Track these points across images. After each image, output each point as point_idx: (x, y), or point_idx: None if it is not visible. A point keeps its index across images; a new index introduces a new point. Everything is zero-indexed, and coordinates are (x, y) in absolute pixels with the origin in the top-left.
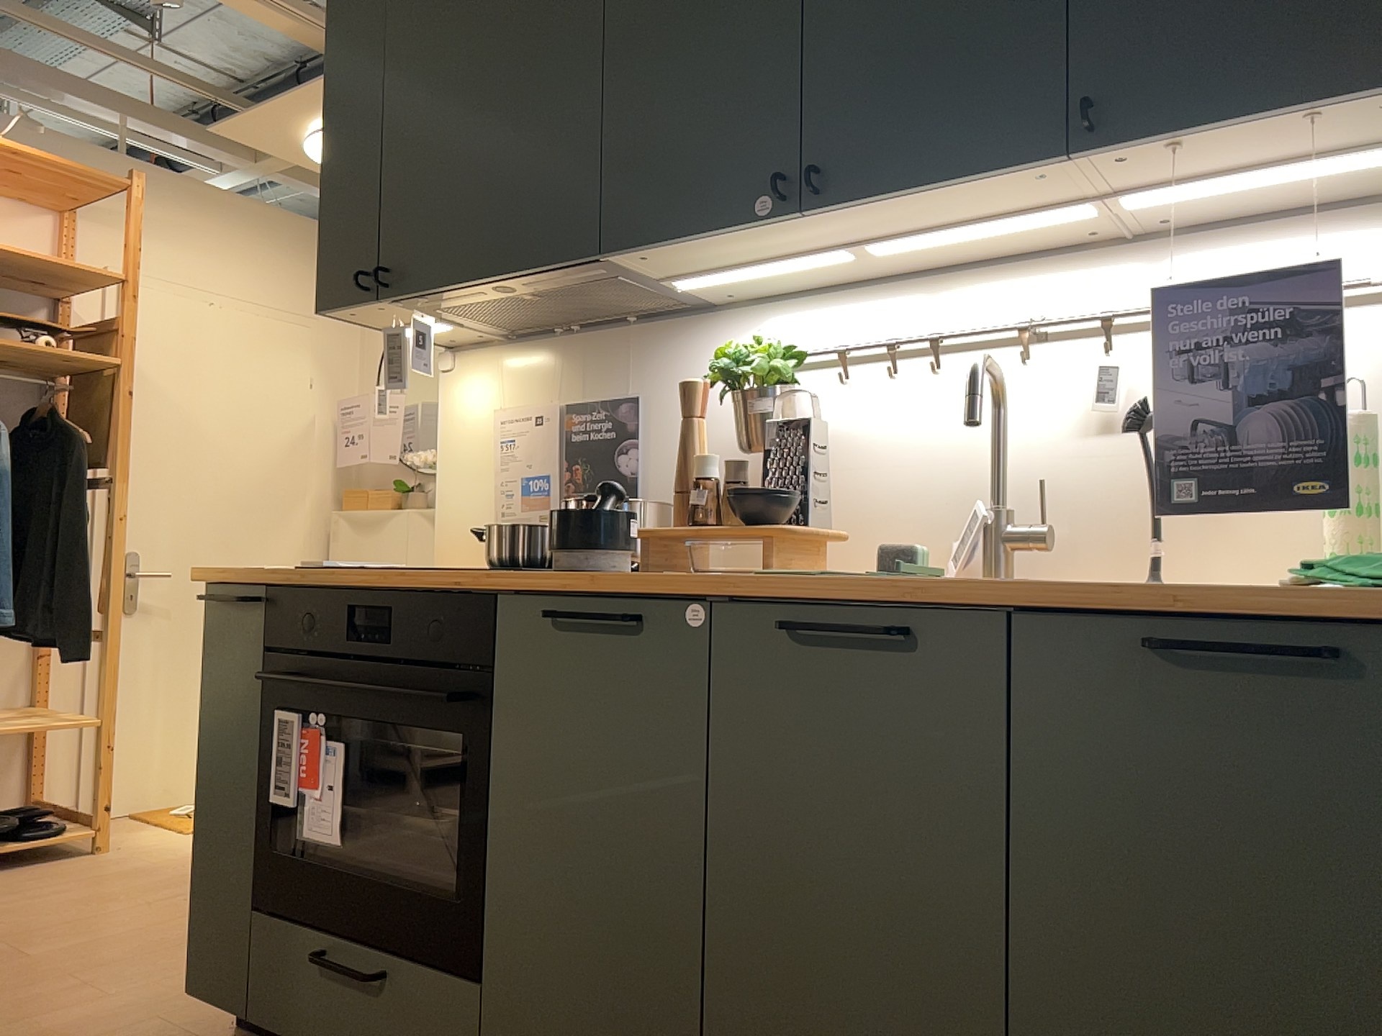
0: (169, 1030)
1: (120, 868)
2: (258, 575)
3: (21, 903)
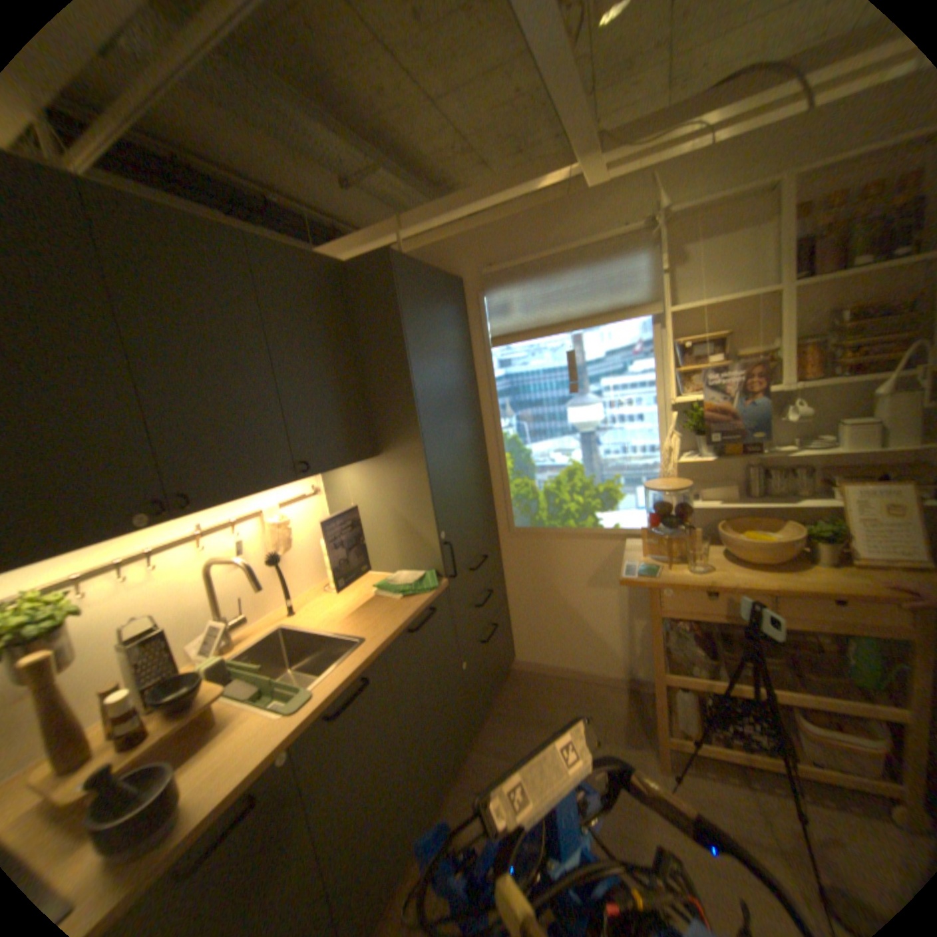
0: None
1: None
2: None
3: None
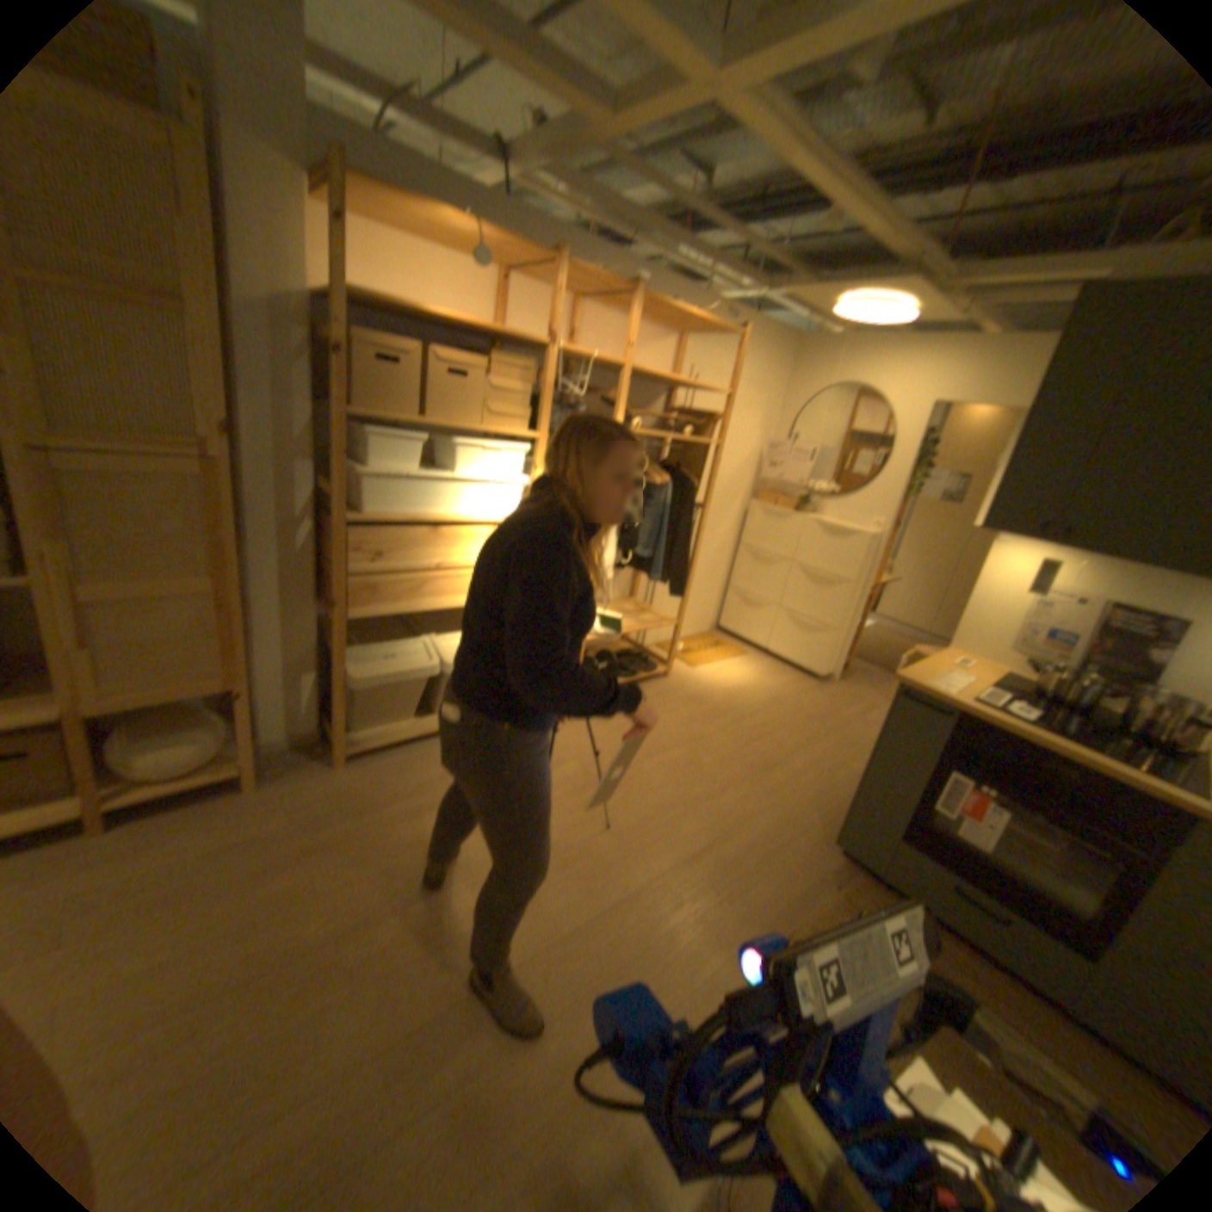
0: (813, 846)
1: (687, 694)
2: (961, 705)
3: (667, 716)
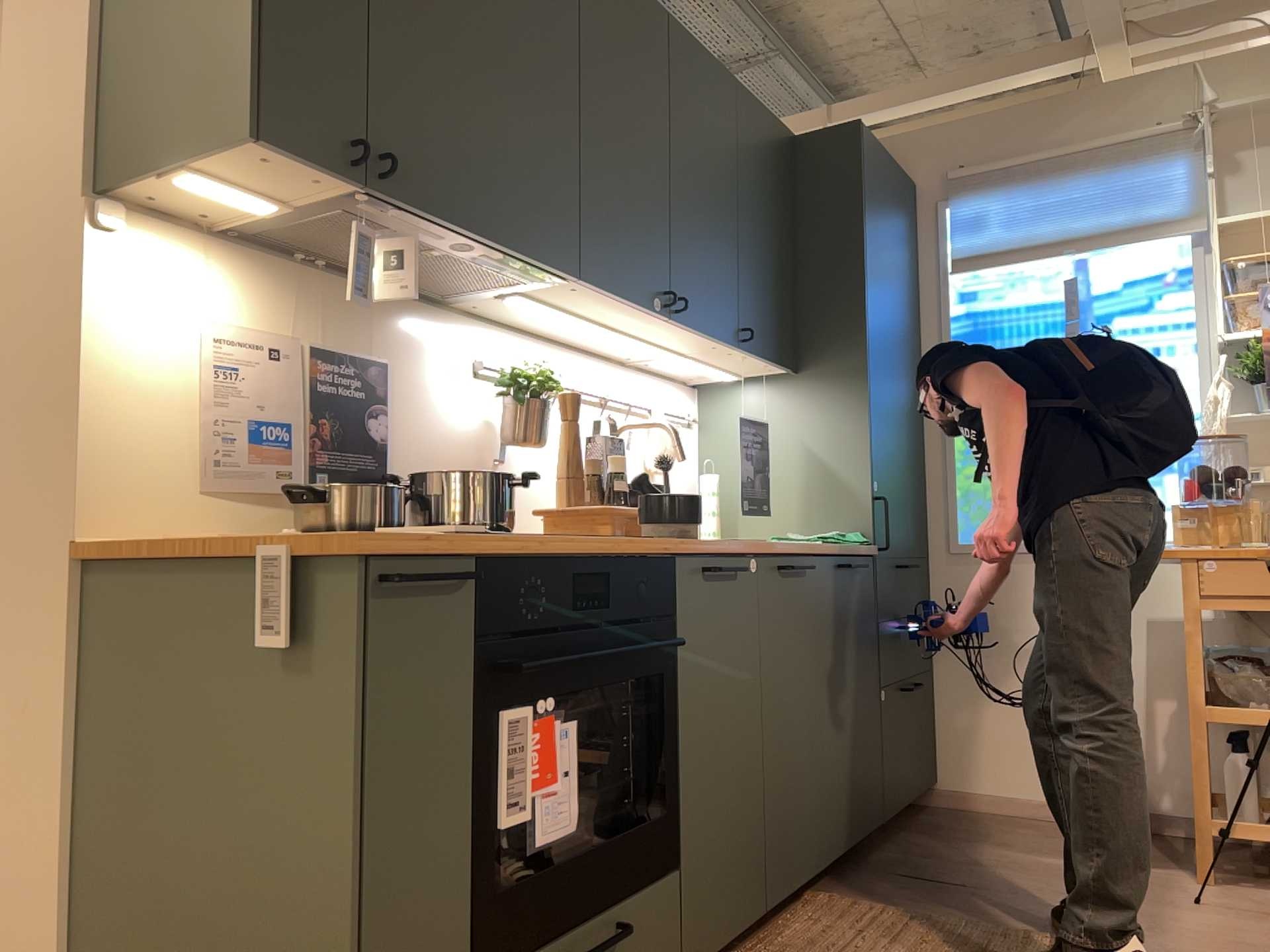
0: None
1: None
2: (478, 544)
3: None
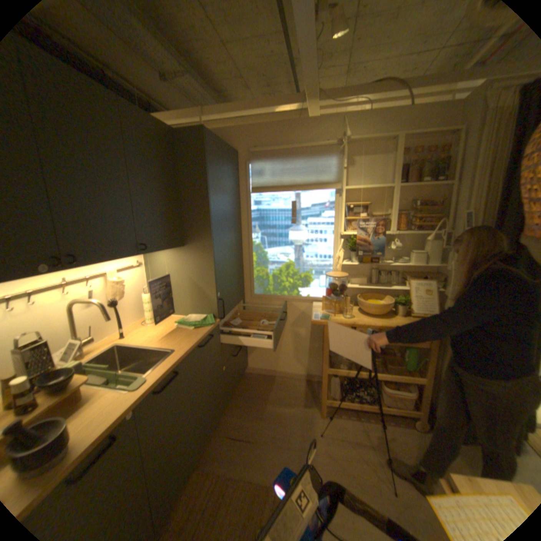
0: None
1: None
2: None
3: None
